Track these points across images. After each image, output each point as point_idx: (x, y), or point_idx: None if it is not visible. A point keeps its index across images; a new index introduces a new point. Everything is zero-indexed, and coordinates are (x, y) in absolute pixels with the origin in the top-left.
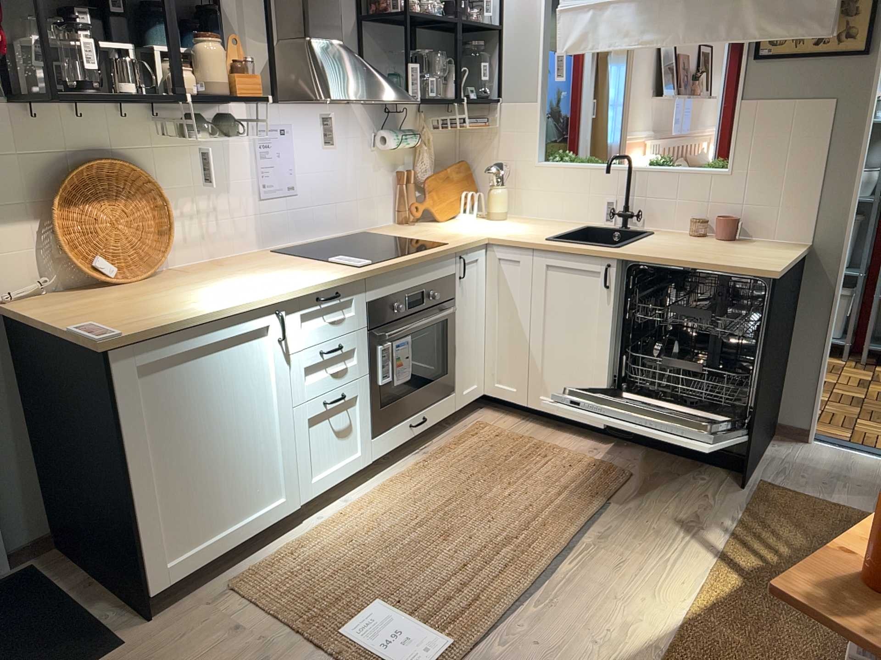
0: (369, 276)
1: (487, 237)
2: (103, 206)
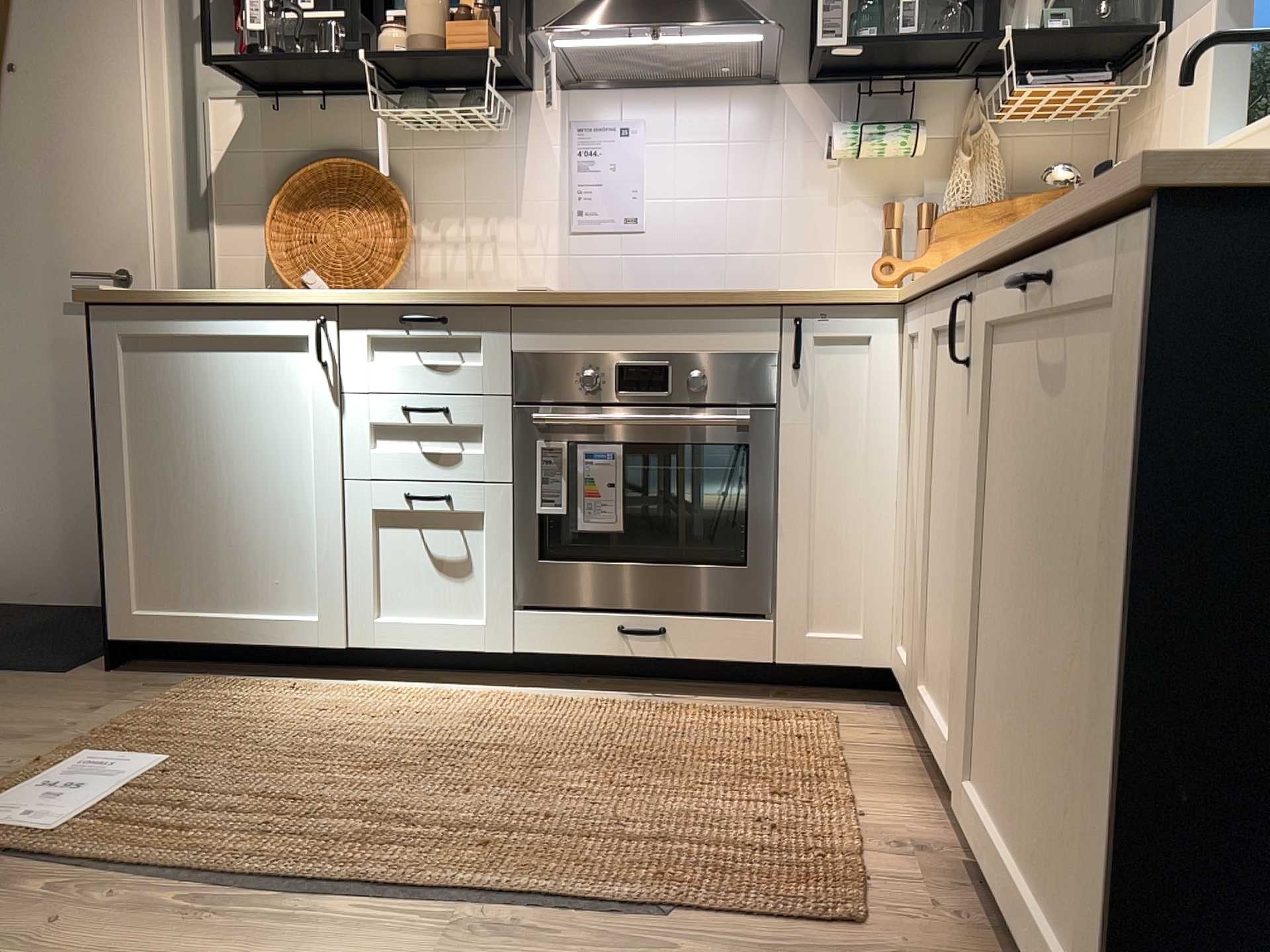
0: (515, 304)
1: (894, 292)
2: (329, 214)
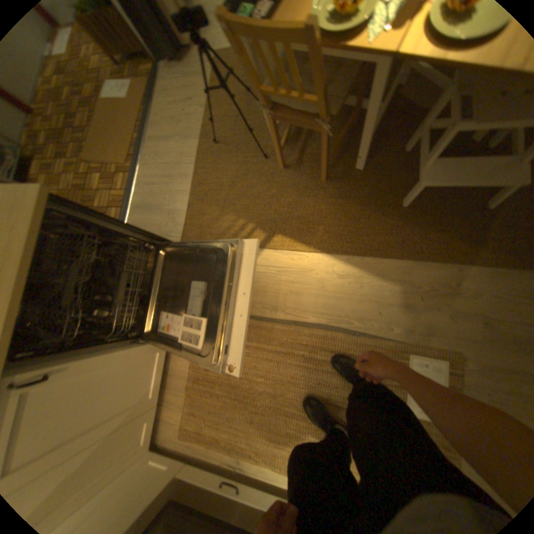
0: None
1: None
2: None
